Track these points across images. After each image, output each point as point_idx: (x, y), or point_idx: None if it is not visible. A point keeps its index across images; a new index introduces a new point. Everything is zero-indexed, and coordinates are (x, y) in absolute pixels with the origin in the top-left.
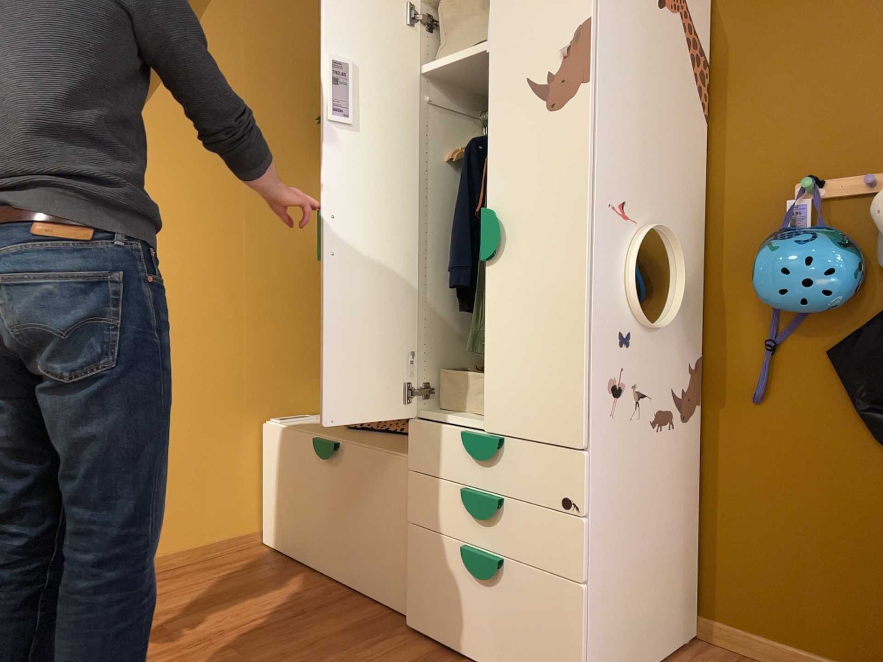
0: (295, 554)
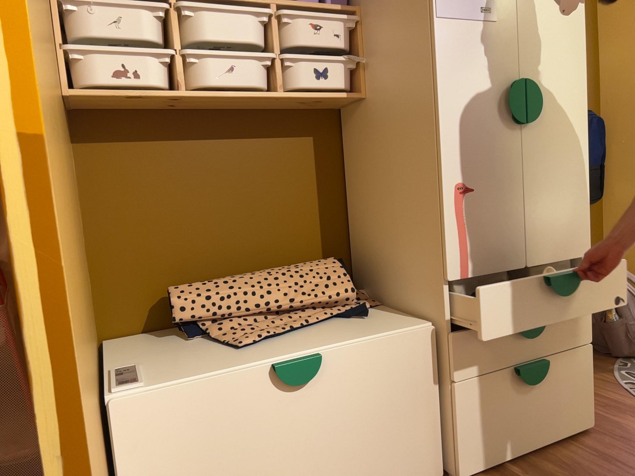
0: None
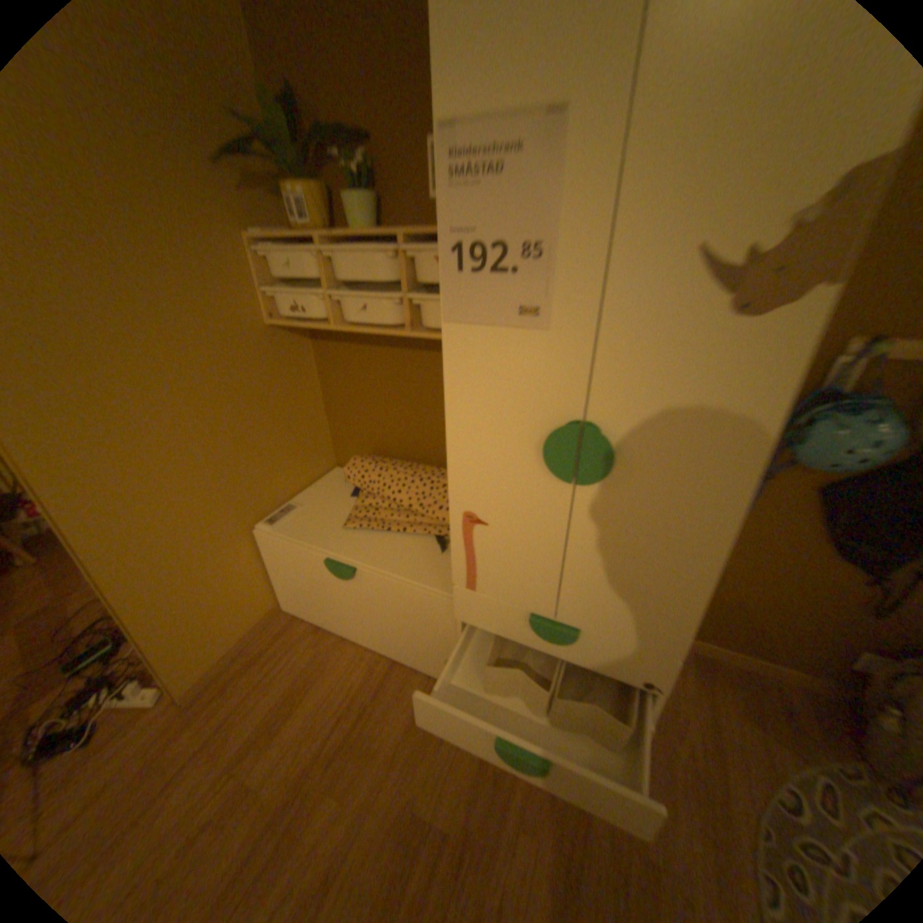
0: (323, 625)
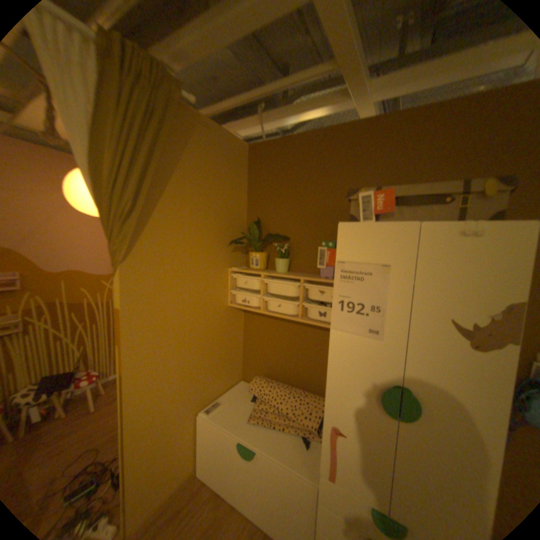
0: (221, 493)
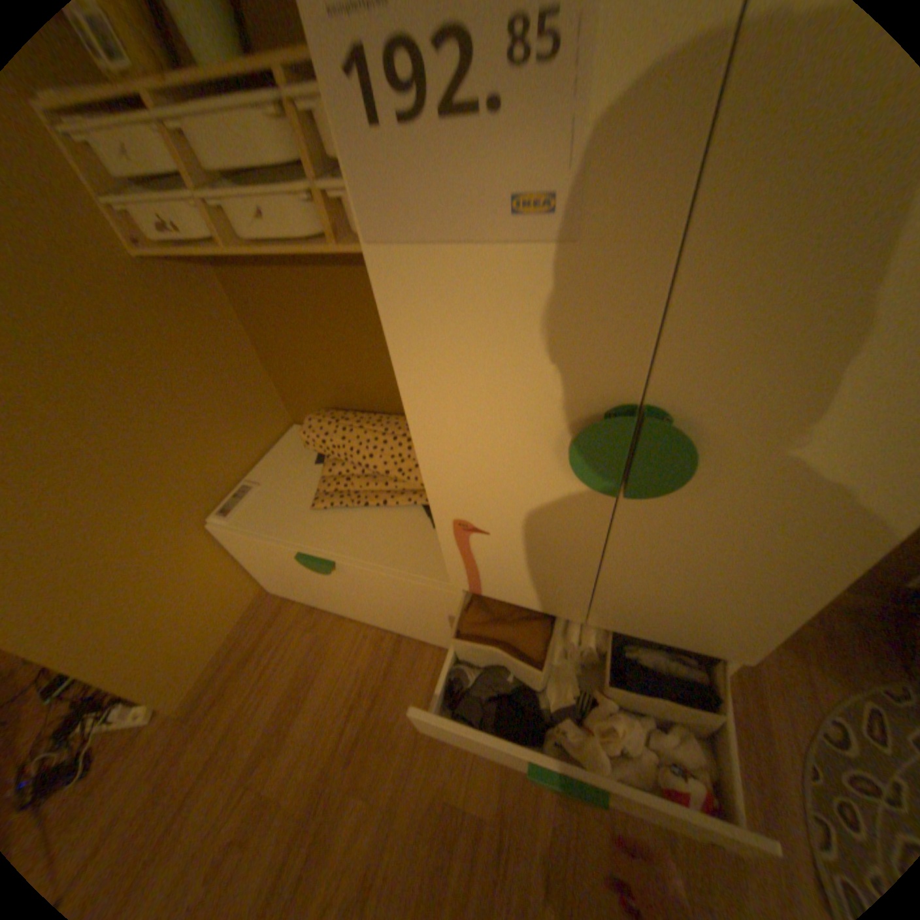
0: (315, 604)
